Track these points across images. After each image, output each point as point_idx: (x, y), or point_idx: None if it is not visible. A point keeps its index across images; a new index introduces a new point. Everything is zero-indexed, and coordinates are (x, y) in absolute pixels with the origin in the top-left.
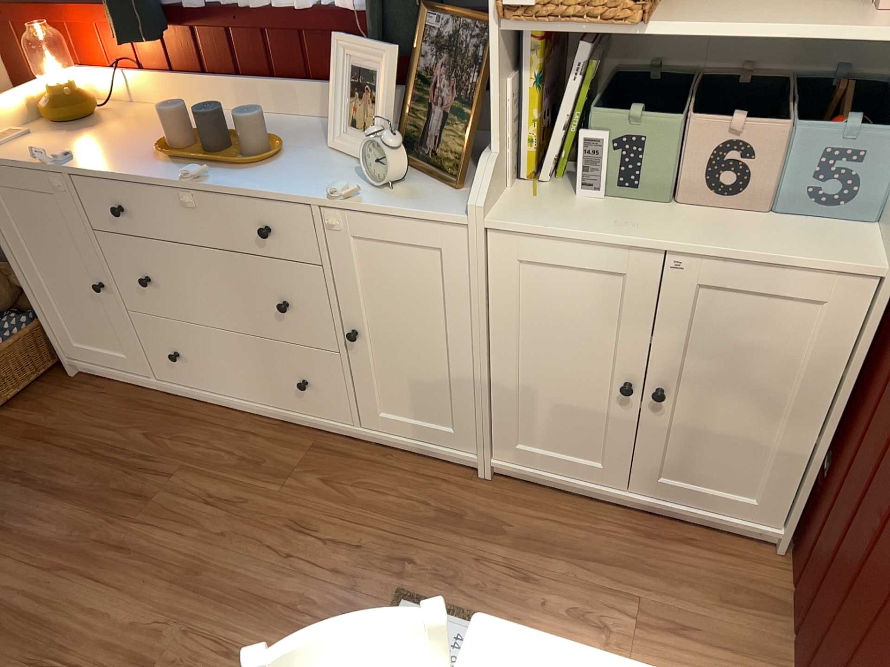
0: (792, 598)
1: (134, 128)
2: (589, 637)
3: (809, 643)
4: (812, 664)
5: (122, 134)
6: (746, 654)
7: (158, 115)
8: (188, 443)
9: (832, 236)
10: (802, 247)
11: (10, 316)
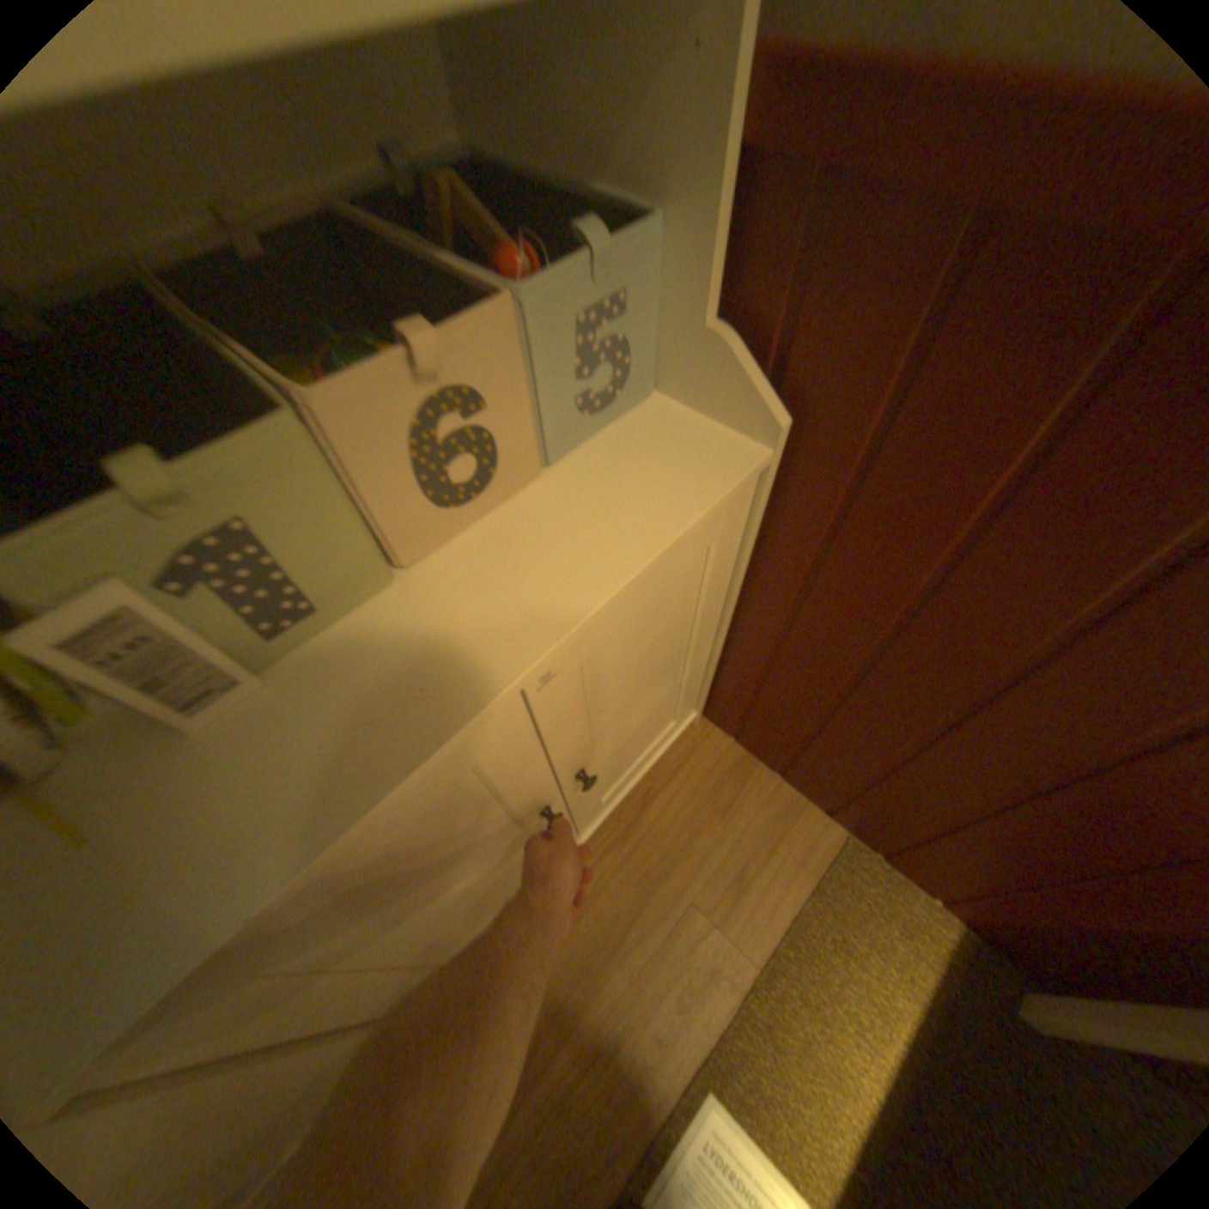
0: (743, 751)
1: None
2: (717, 1006)
3: (820, 787)
4: (841, 802)
5: None
6: (783, 837)
7: None
8: None
9: (655, 454)
10: (665, 503)
11: None
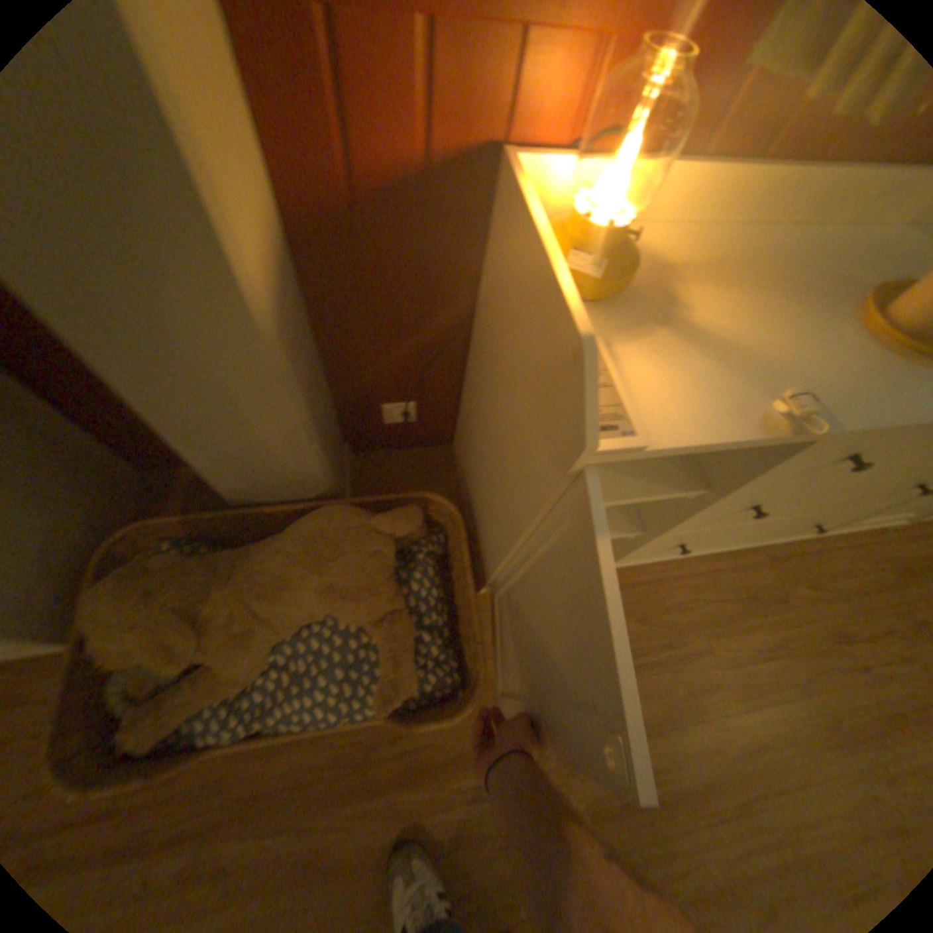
0: None
1: (736, 290)
2: None
3: None
4: None
5: (753, 313)
6: None
7: (705, 250)
8: (684, 610)
9: None
10: None
11: (413, 579)
